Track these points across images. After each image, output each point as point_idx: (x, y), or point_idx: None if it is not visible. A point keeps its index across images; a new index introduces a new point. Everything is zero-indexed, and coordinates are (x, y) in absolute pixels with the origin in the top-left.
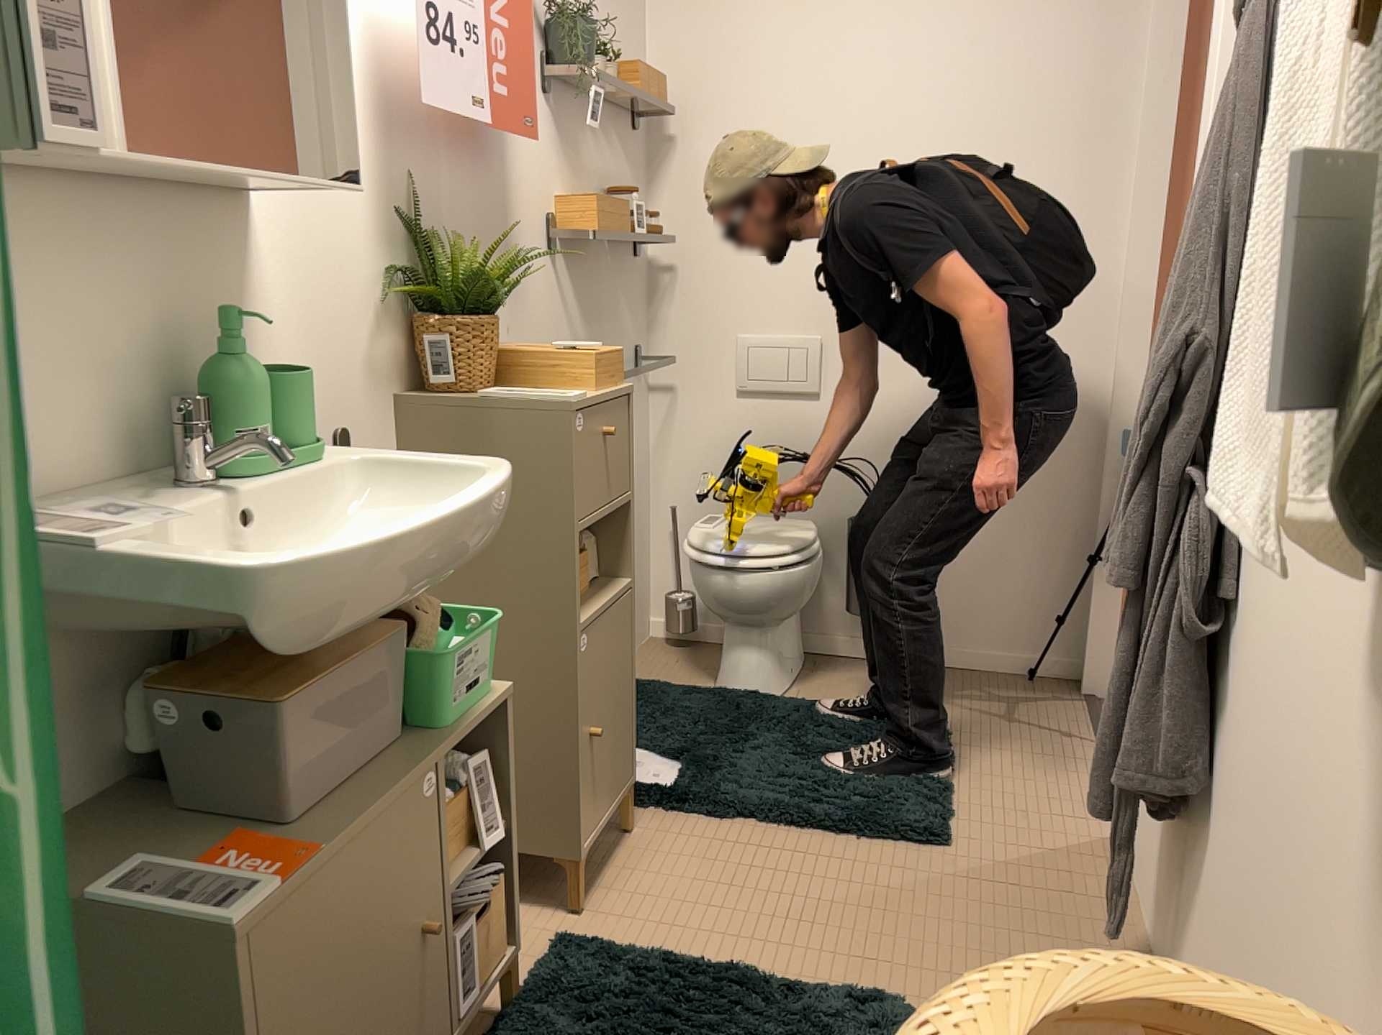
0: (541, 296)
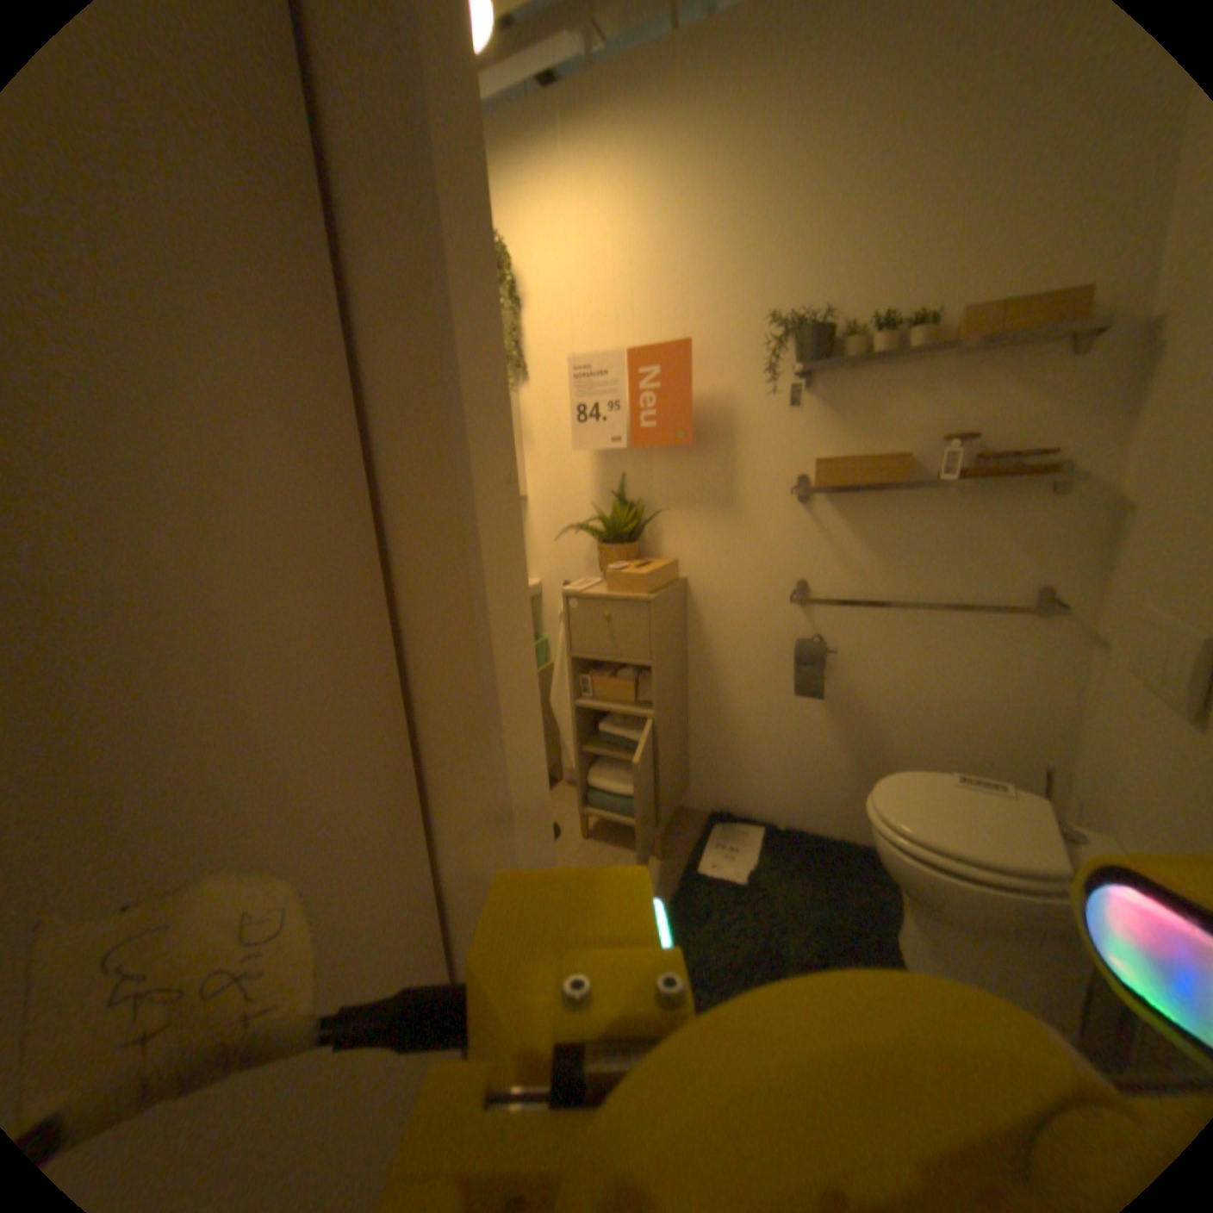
0: (780, 531)
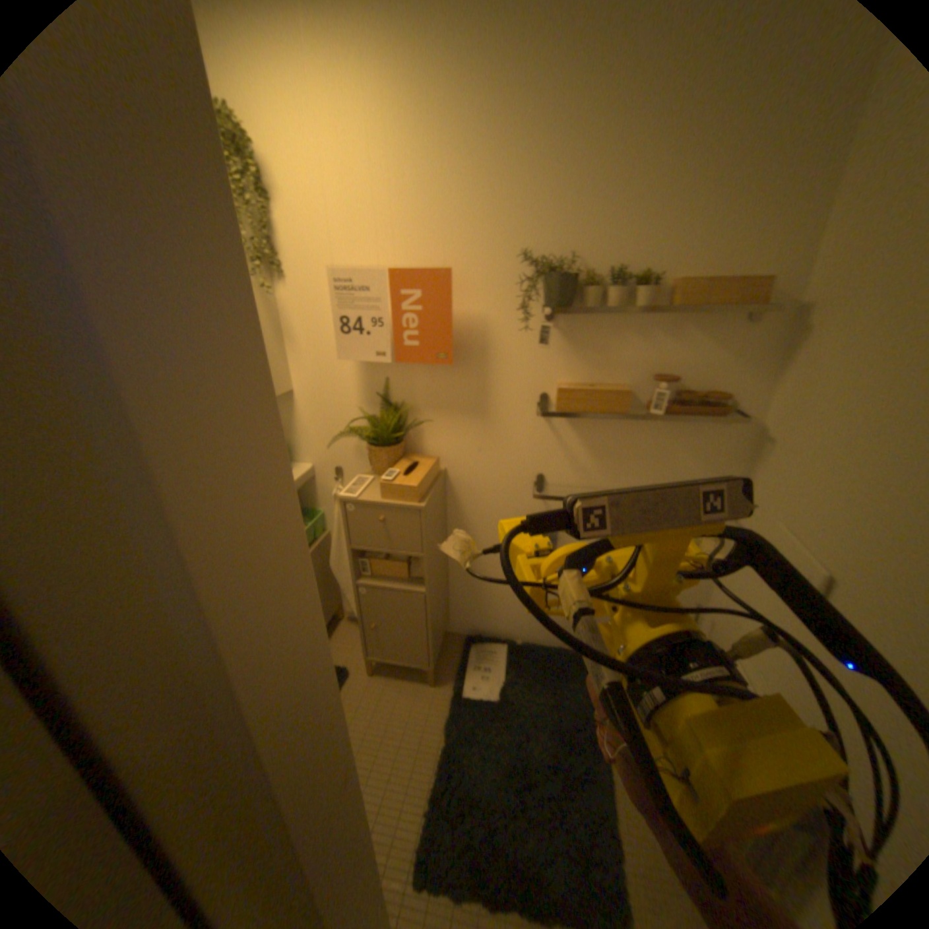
0: (522, 437)
